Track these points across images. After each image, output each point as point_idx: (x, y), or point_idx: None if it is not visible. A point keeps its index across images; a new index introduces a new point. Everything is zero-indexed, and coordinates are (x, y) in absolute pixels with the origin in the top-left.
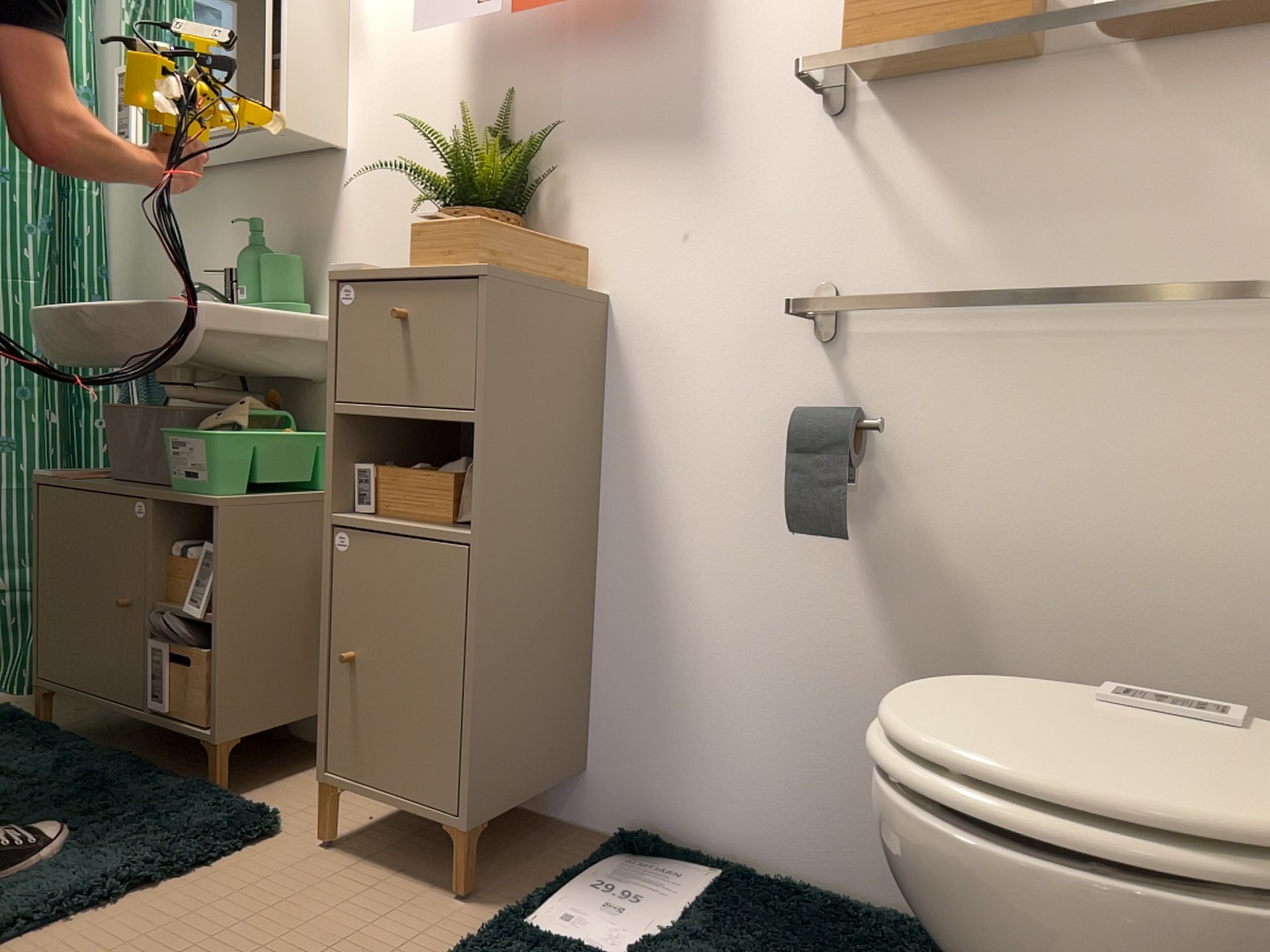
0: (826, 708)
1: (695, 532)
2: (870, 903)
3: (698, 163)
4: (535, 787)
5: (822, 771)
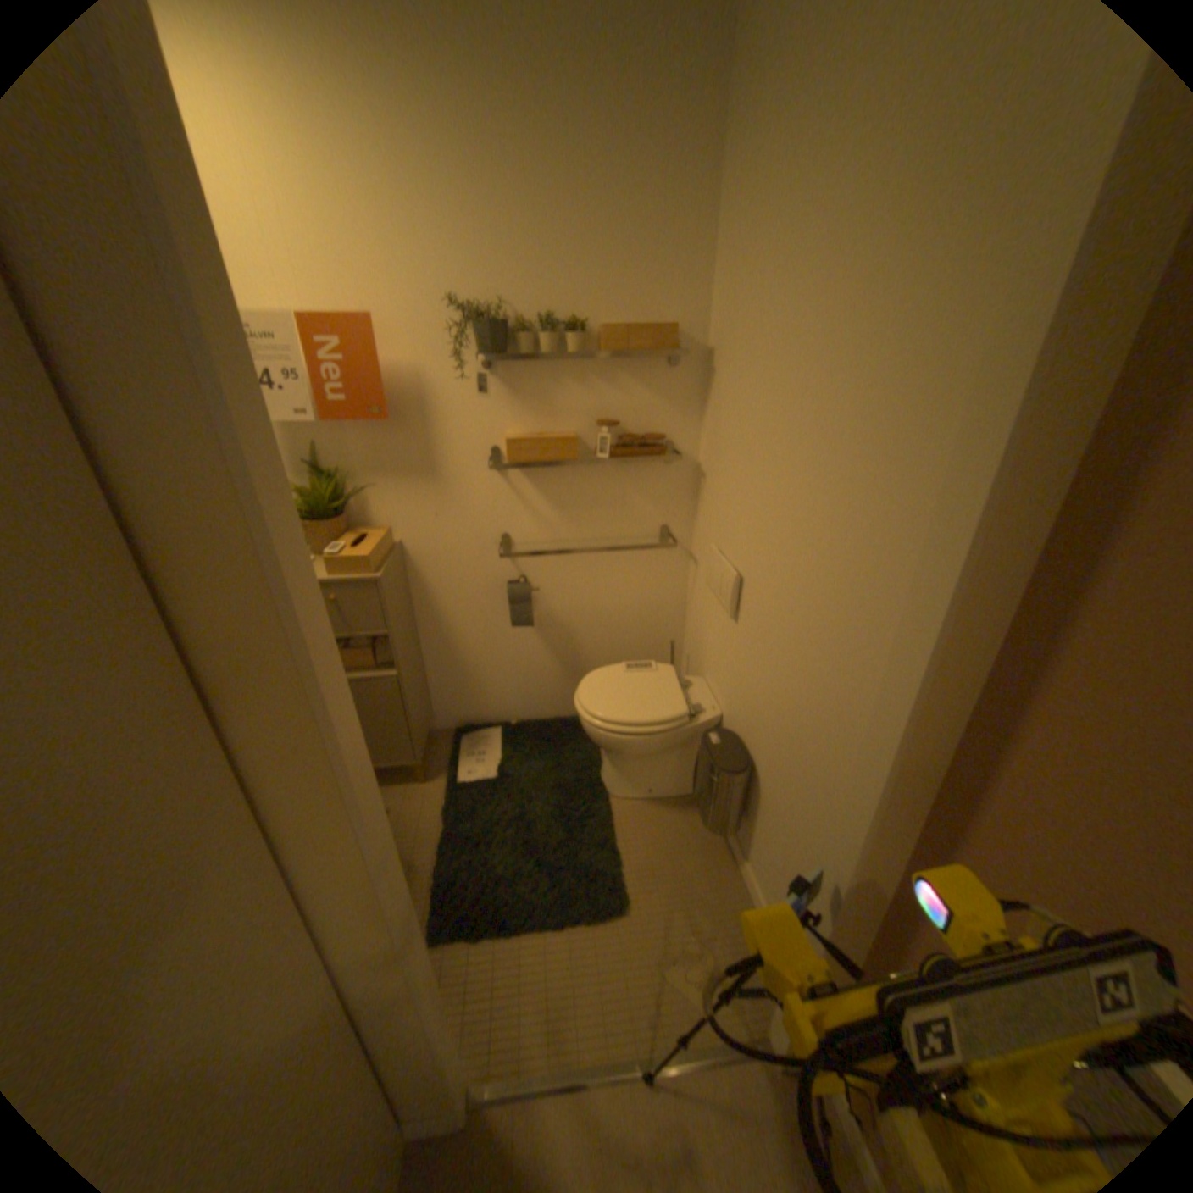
0: (527, 672)
1: (465, 628)
2: (552, 723)
3: (437, 485)
4: (427, 737)
5: (528, 690)
